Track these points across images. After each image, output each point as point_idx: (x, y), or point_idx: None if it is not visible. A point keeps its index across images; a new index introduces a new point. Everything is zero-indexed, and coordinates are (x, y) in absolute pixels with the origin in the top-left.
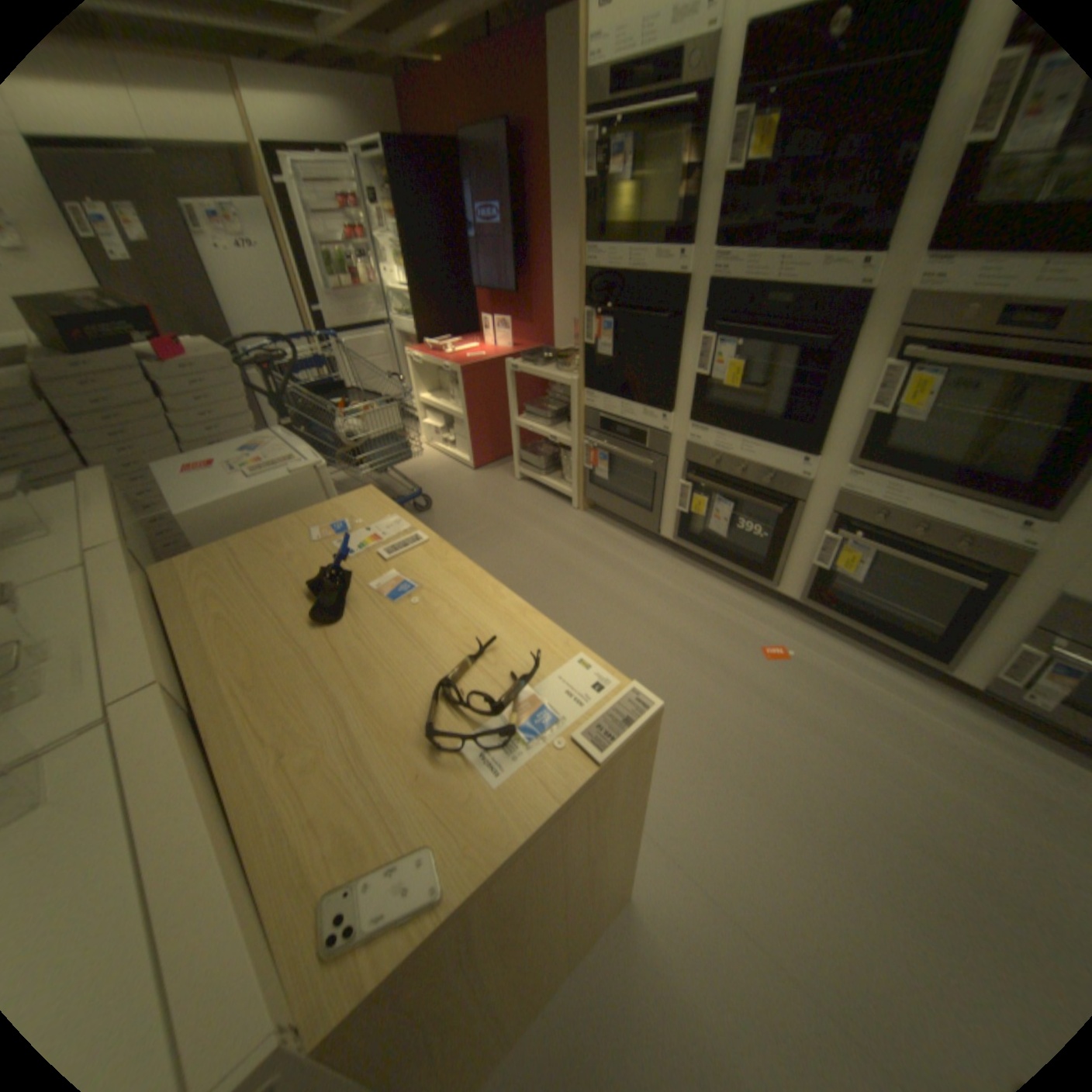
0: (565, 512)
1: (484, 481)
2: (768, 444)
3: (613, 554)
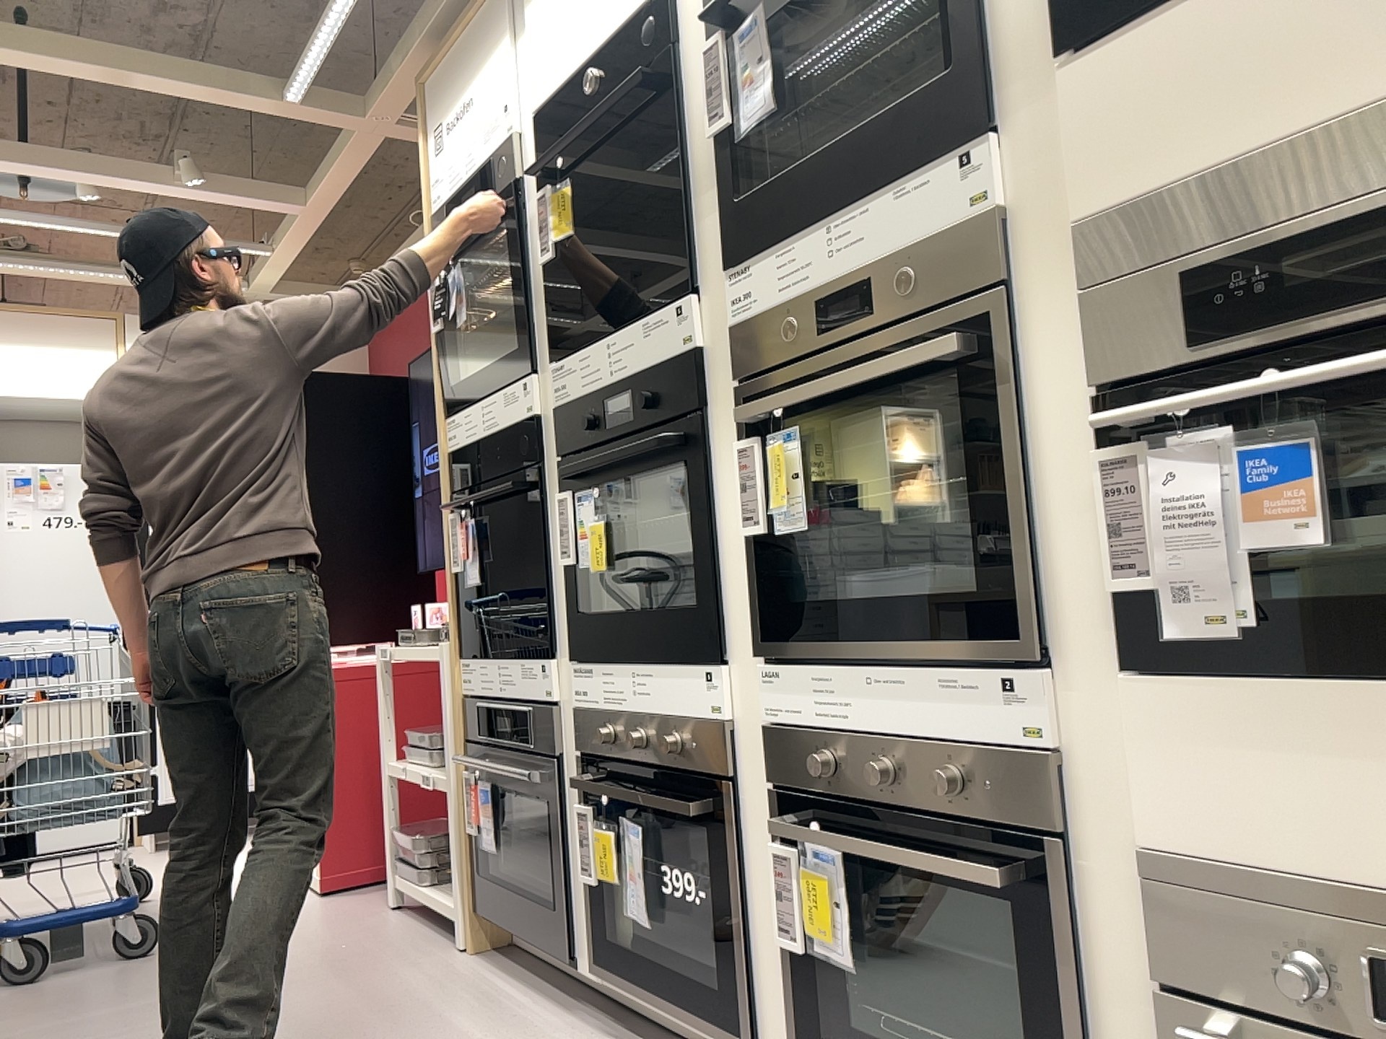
0: (436, 951)
1: (325, 906)
2: (658, 662)
3: (464, 1021)
